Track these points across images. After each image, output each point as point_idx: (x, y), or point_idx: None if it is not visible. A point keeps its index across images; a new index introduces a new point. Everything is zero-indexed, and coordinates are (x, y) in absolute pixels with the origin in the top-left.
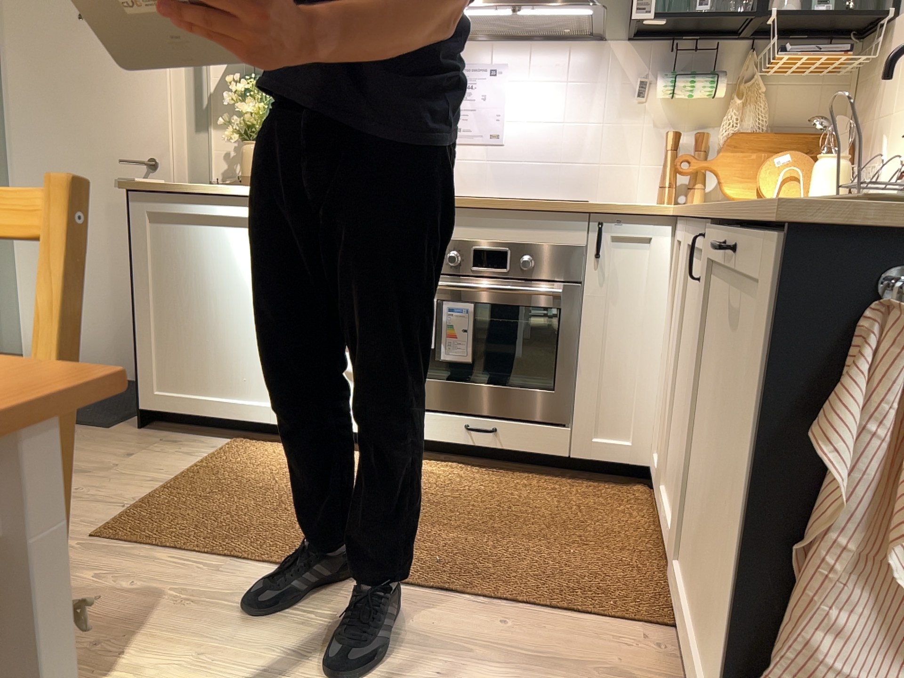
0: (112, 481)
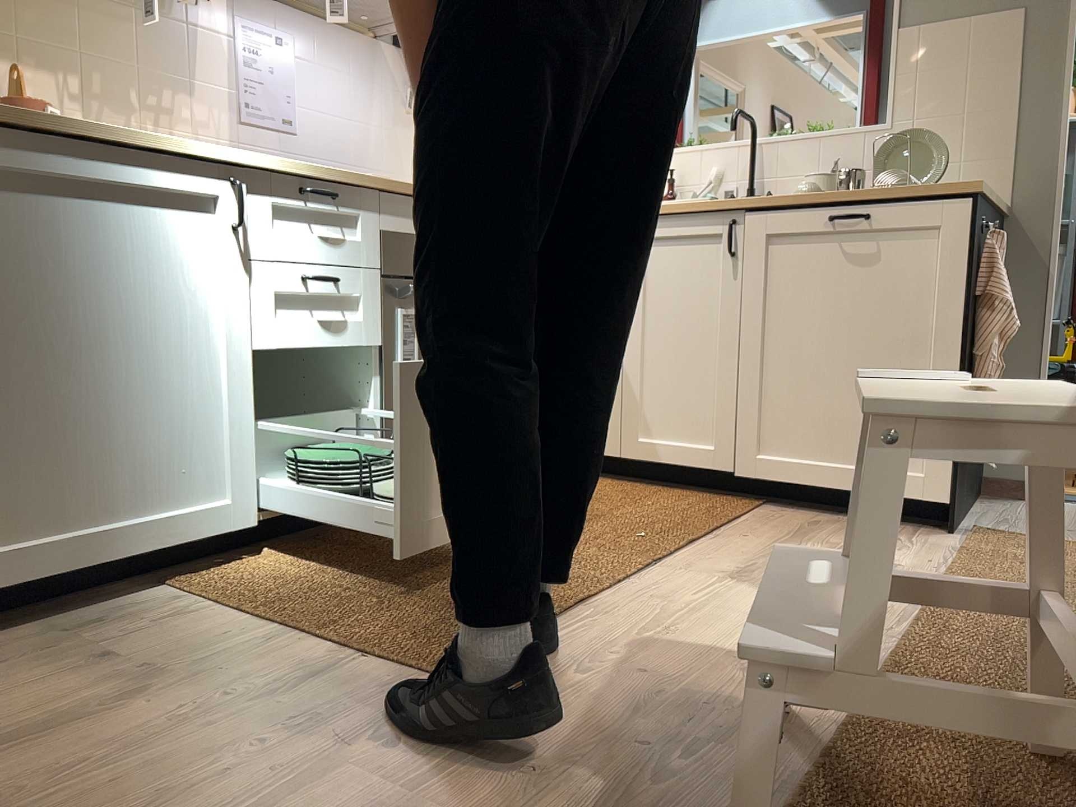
0: (226, 665)
